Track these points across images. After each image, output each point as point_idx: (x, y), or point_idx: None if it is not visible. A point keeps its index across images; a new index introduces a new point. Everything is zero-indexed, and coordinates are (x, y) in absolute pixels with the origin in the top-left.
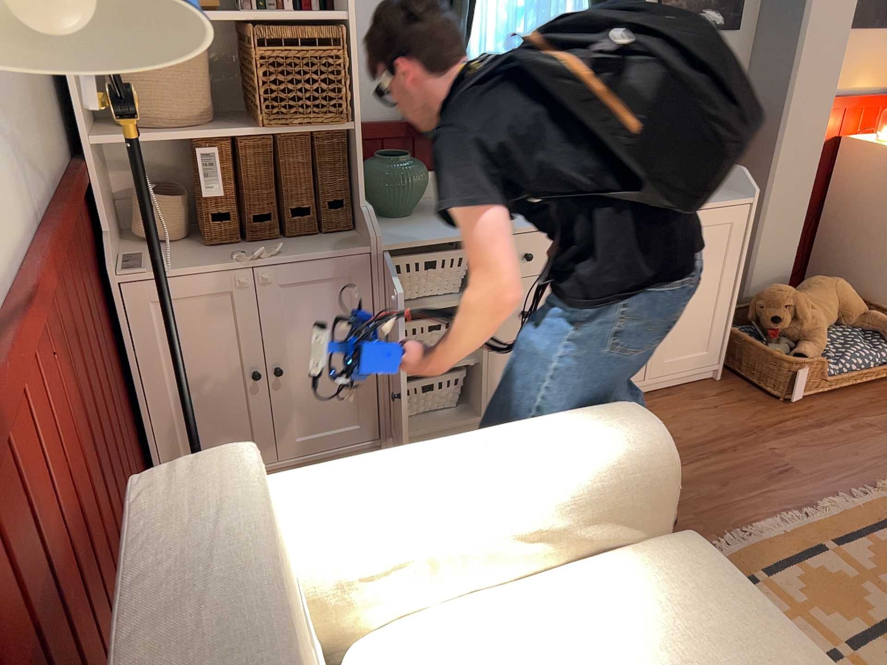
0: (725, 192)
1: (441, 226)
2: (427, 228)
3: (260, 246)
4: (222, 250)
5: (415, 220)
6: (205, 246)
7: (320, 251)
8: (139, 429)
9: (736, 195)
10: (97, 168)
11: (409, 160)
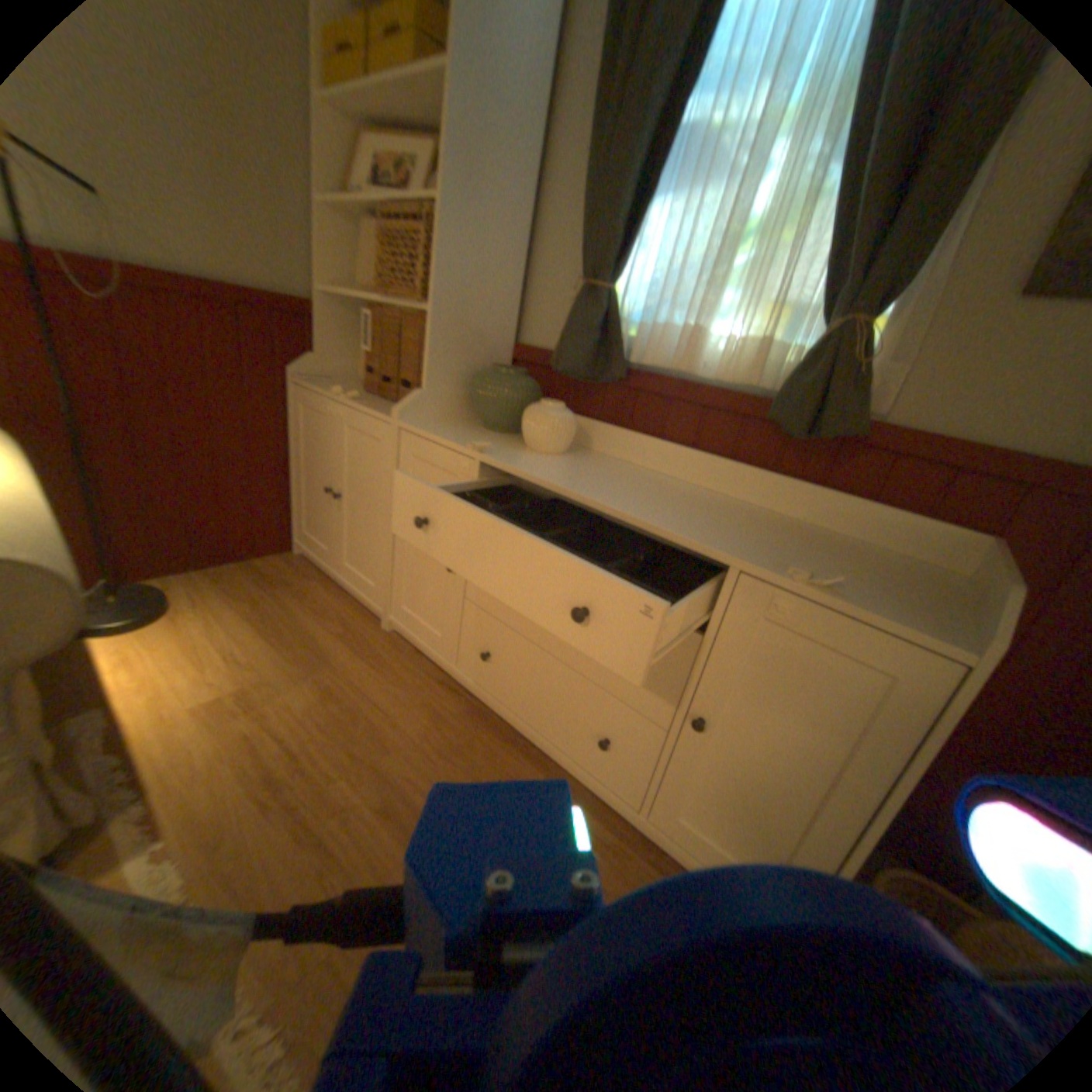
0: (950, 622)
1: (477, 440)
2: (466, 436)
3: (376, 400)
4: (360, 393)
5: (489, 435)
6: (364, 390)
7: (375, 410)
8: (290, 489)
9: (954, 635)
10: (328, 310)
11: (510, 374)
